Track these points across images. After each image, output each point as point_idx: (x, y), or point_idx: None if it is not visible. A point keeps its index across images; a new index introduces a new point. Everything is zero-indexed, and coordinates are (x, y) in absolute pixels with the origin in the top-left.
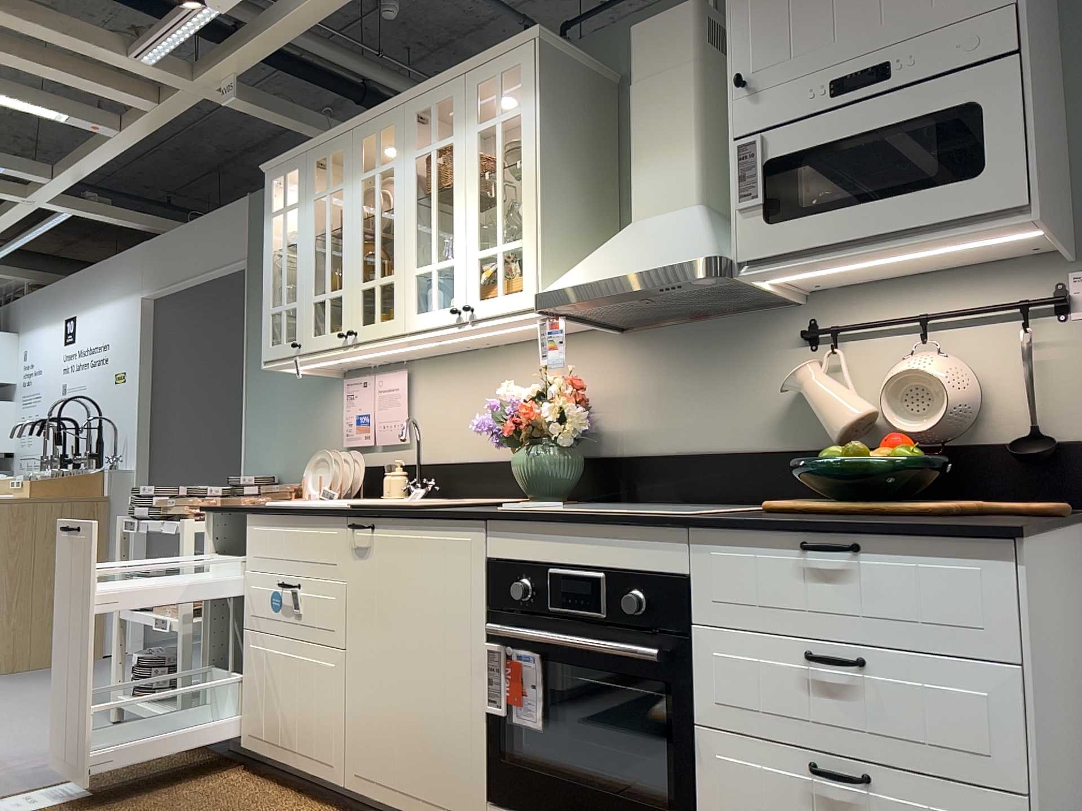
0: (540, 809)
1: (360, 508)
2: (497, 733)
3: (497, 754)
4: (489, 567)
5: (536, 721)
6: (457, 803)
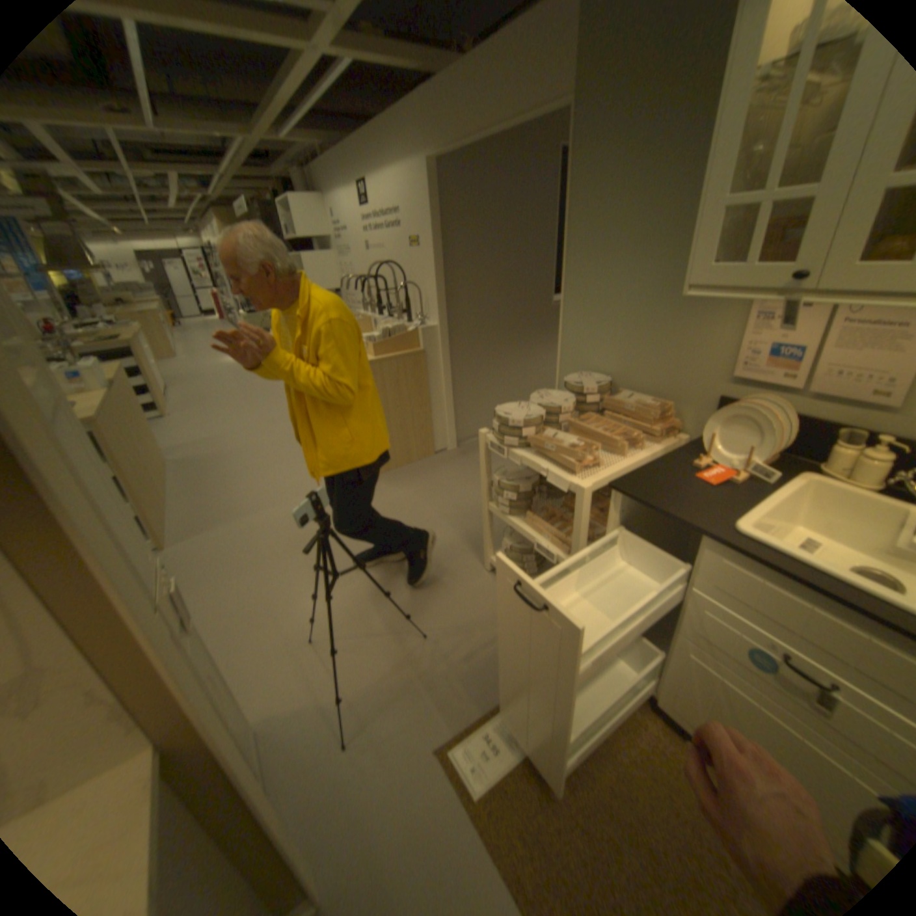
0: None
1: None
2: None
3: None
4: None
5: None
6: None
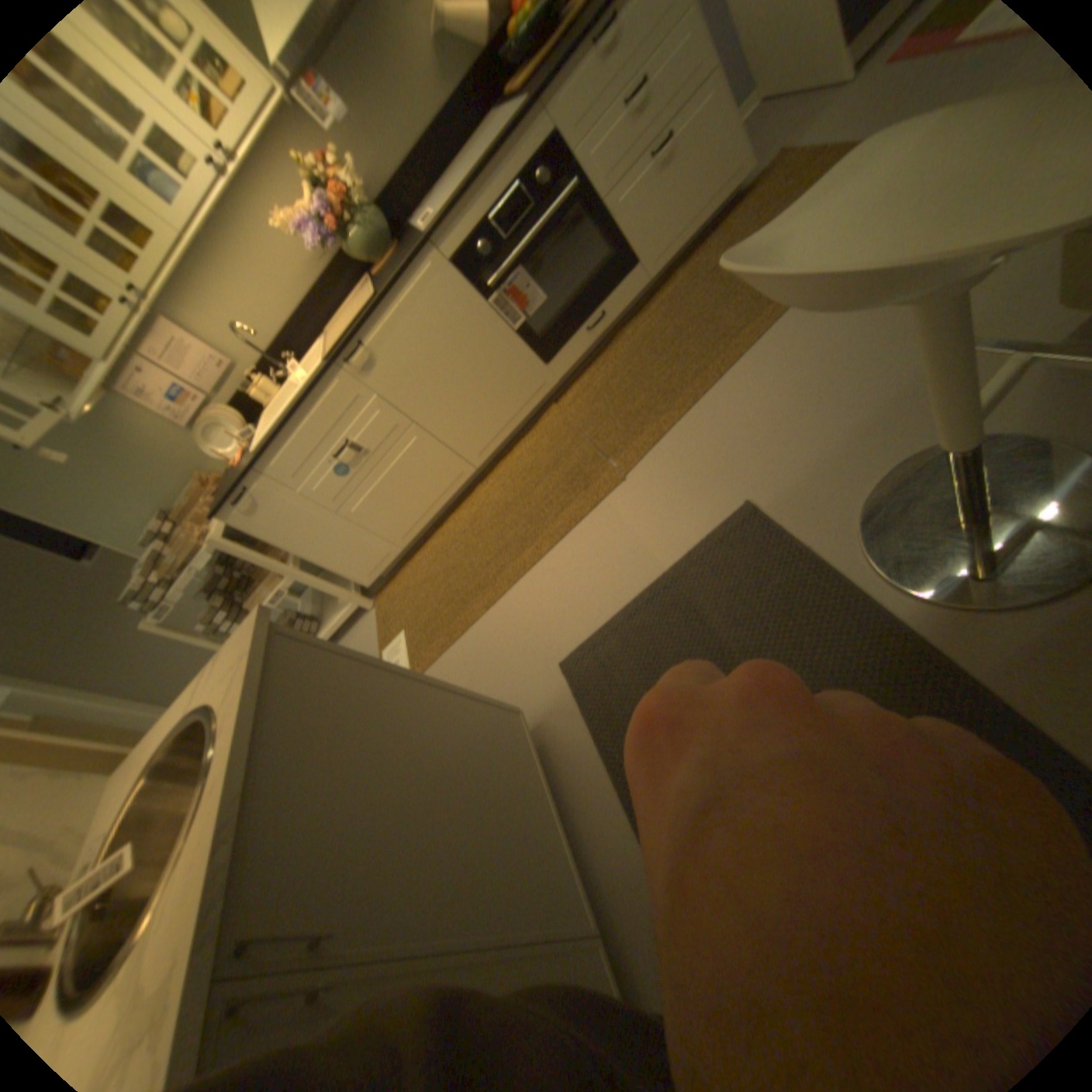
0: (570, 329)
1: (335, 346)
2: (527, 330)
3: (535, 338)
4: (454, 262)
5: (542, 296)
6: (535, 384)
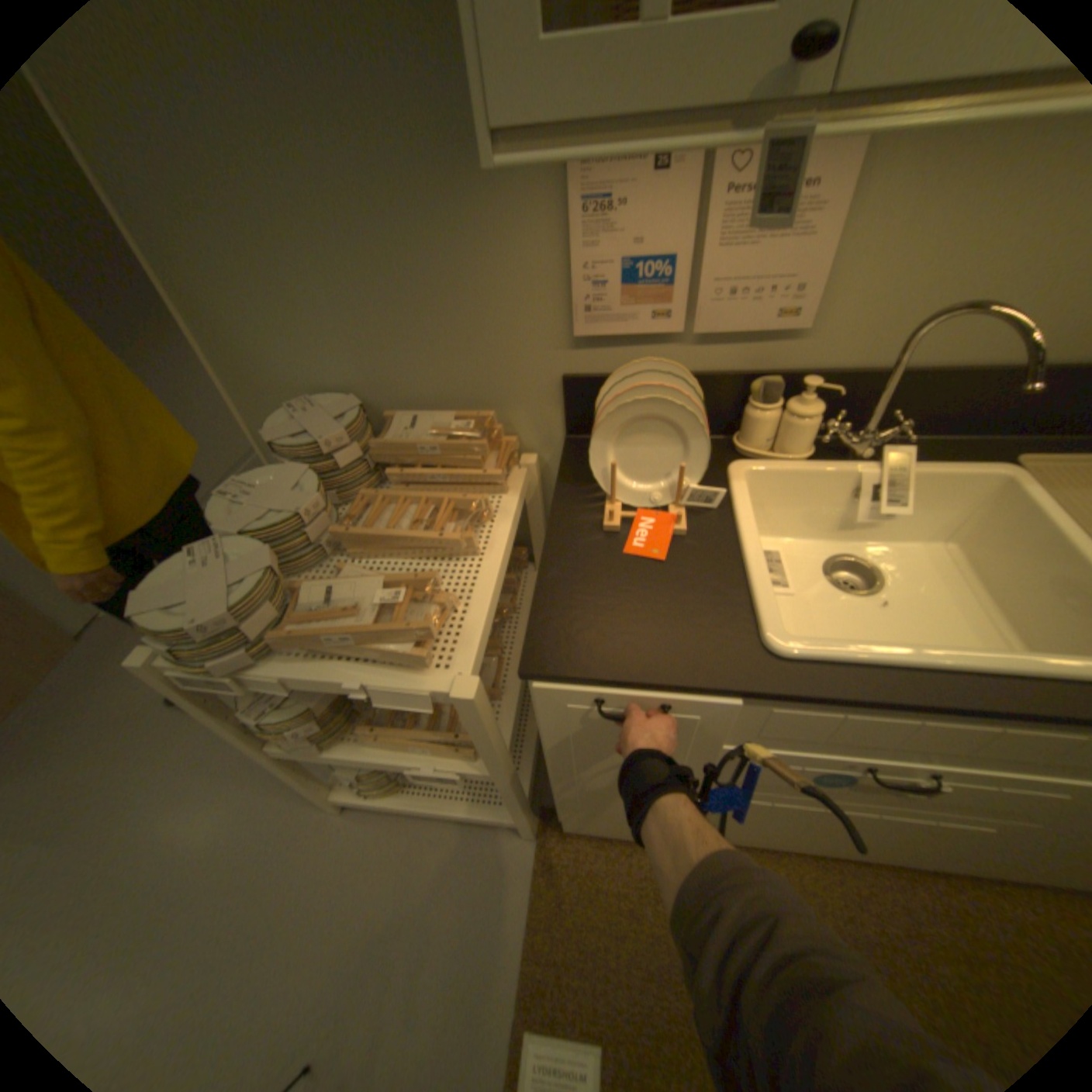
0: None
1: None
2: None
3: None
4: None
5: None
6: None
